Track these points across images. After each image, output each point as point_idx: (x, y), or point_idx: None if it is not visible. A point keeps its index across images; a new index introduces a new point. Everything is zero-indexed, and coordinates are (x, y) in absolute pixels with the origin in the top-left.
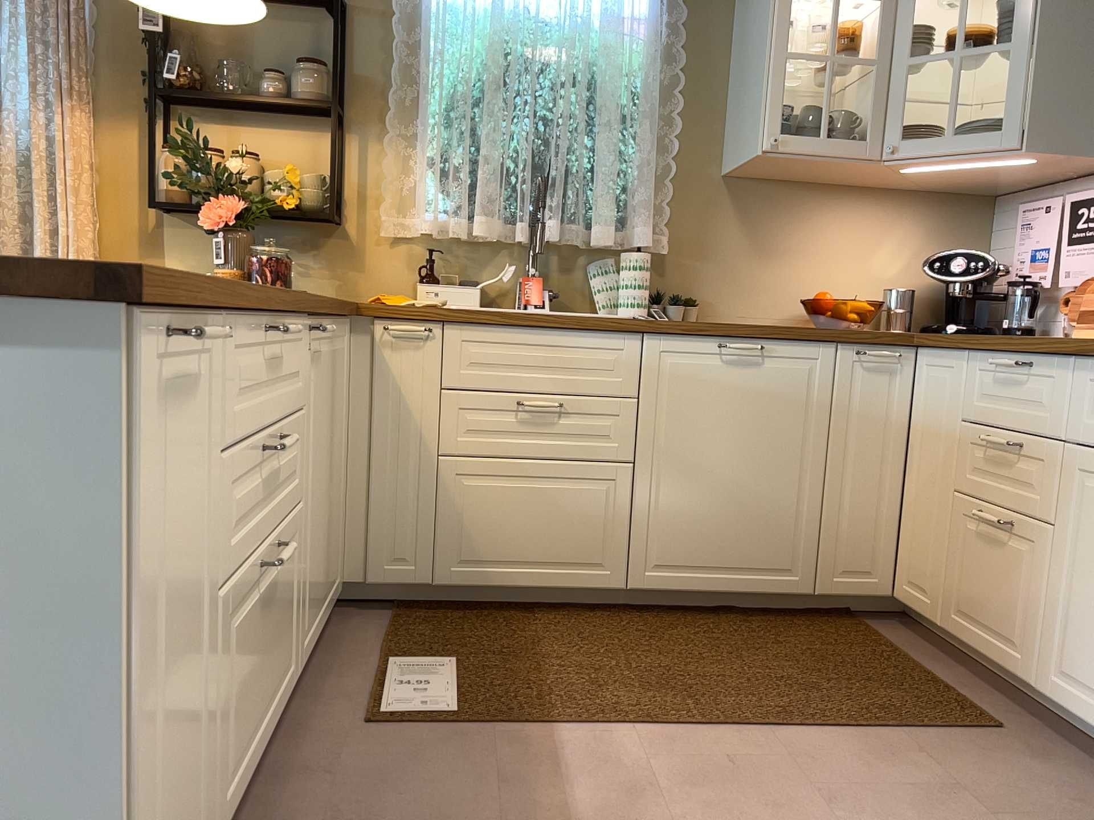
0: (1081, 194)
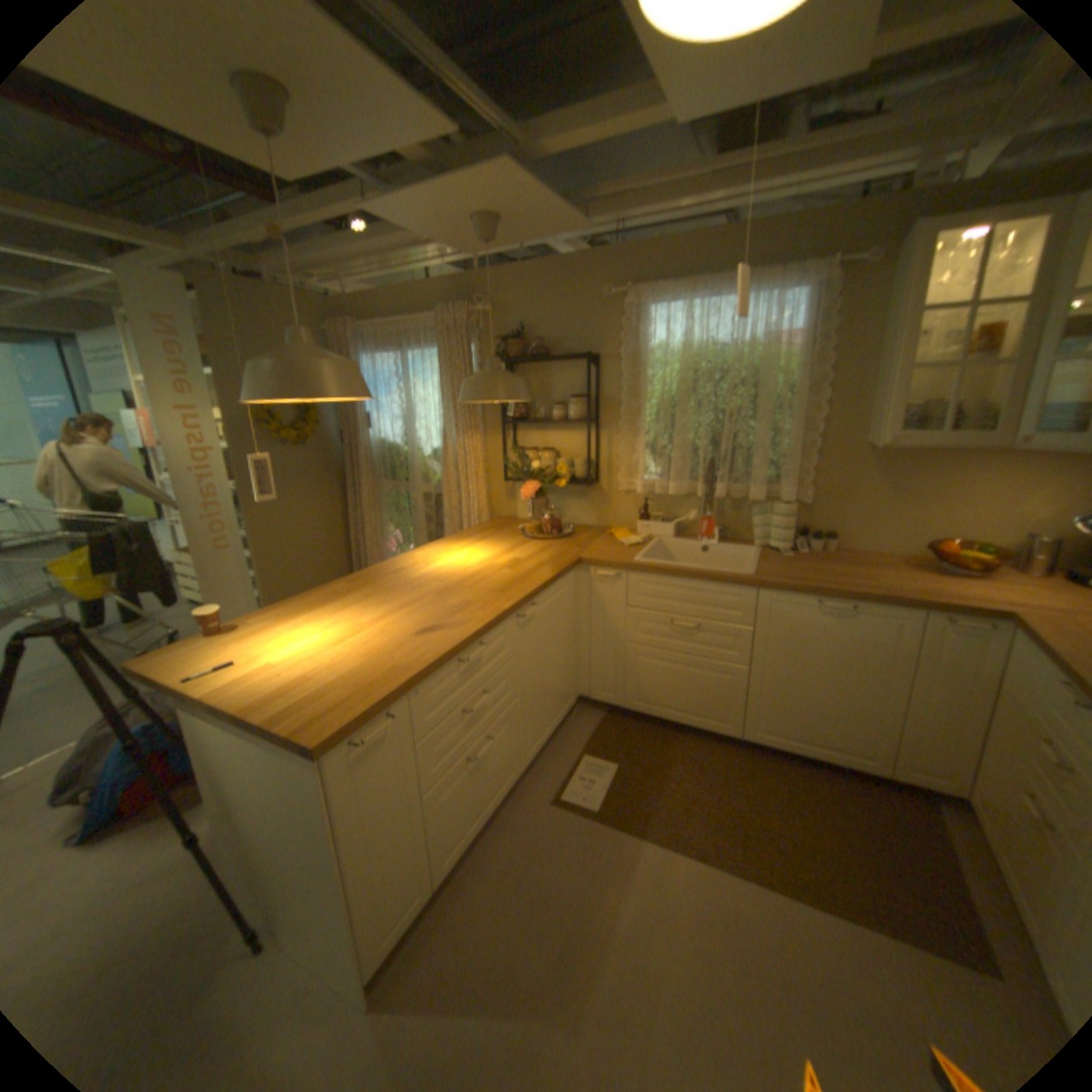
0: None
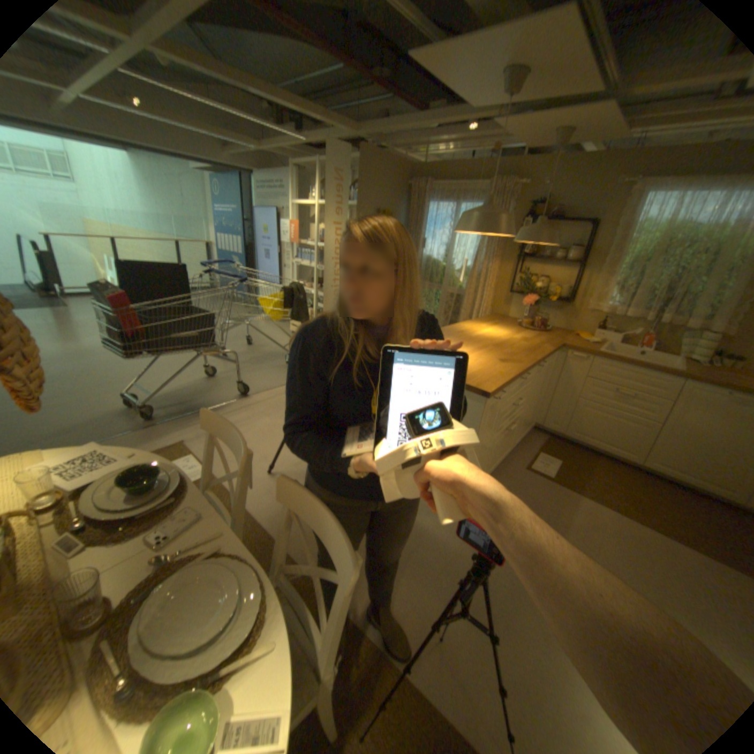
0: None
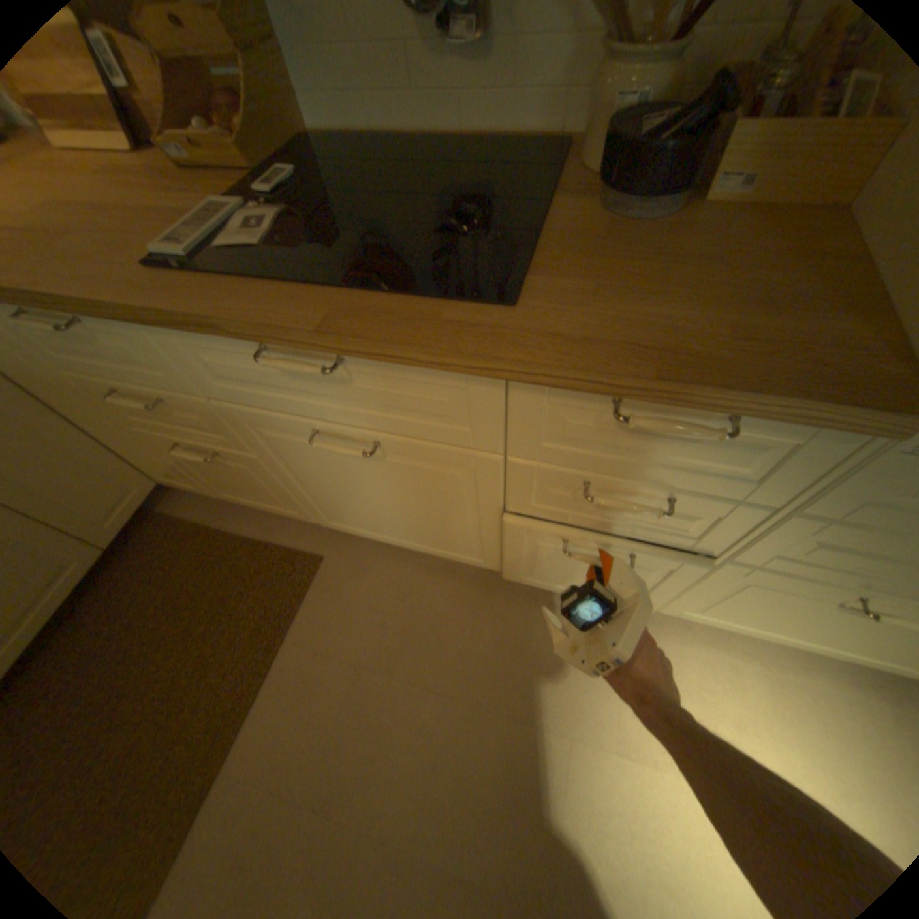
0: None
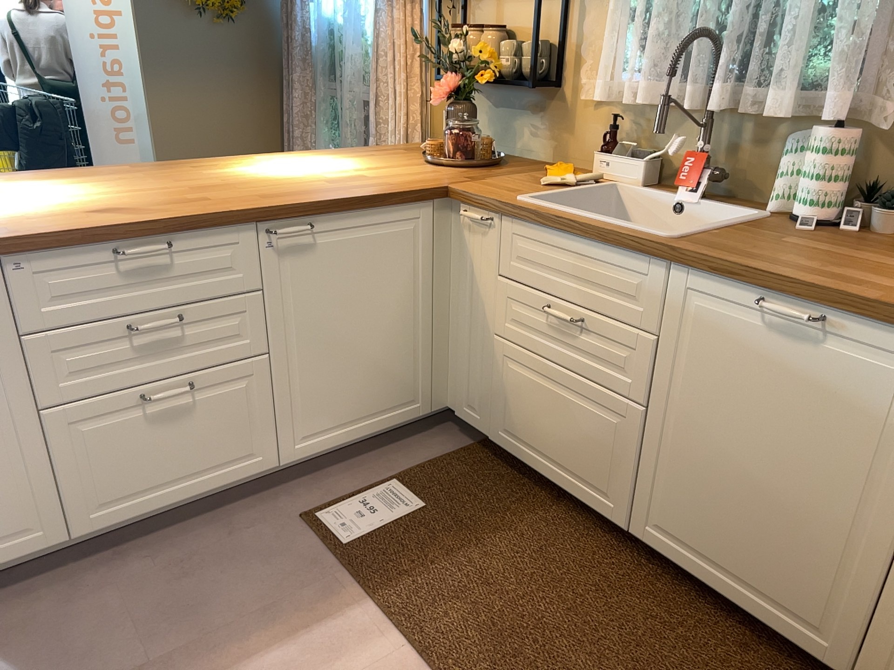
0: None
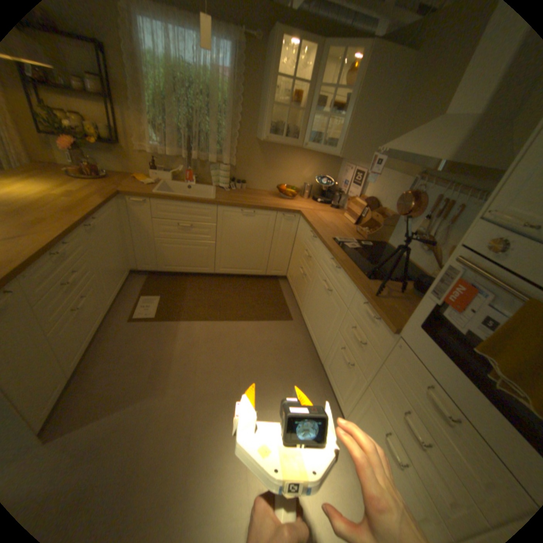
0: (359, 168)
